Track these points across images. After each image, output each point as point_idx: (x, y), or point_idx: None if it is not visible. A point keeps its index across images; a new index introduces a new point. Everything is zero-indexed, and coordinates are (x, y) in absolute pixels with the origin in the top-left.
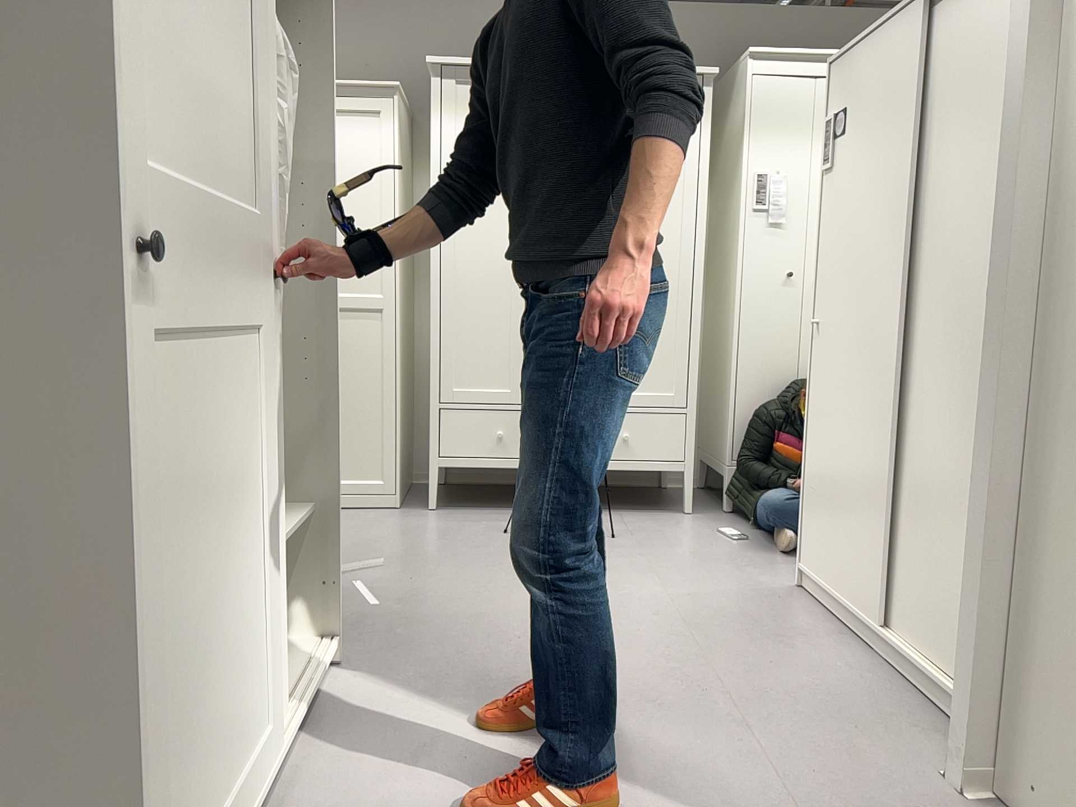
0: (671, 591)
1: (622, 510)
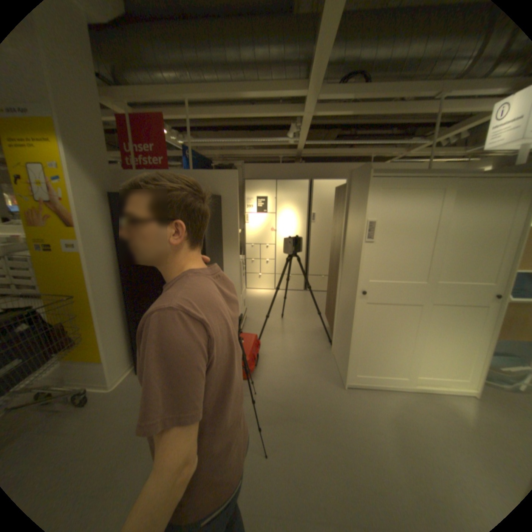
0: None
1: None
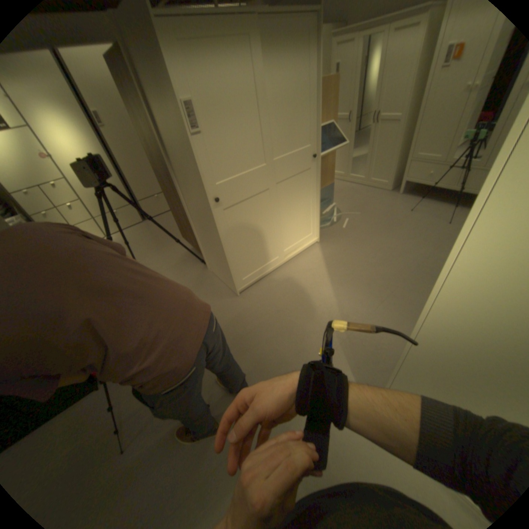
0: (435, 253)
1: None
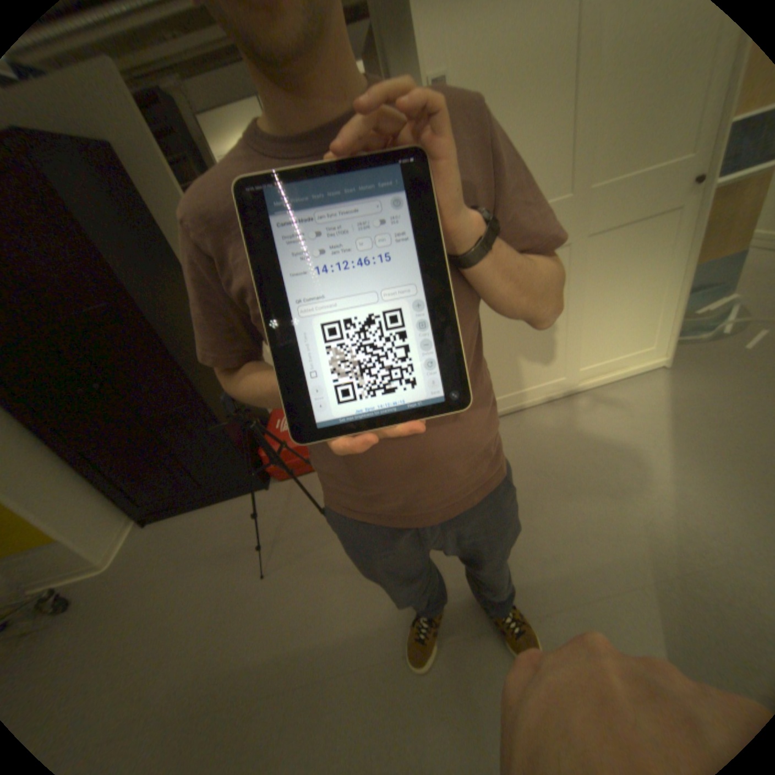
0: None
1: None
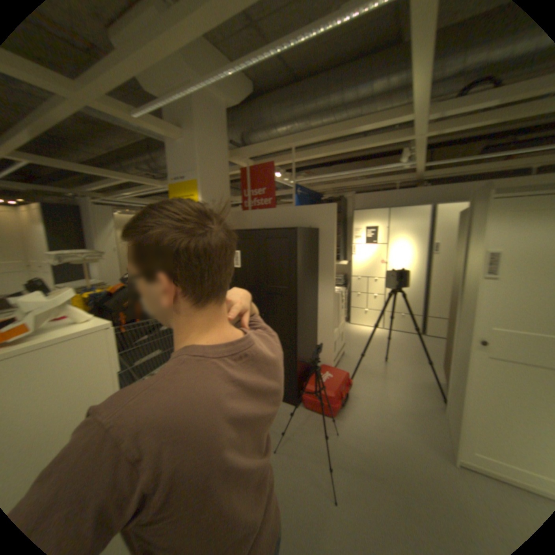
0: None
1: None
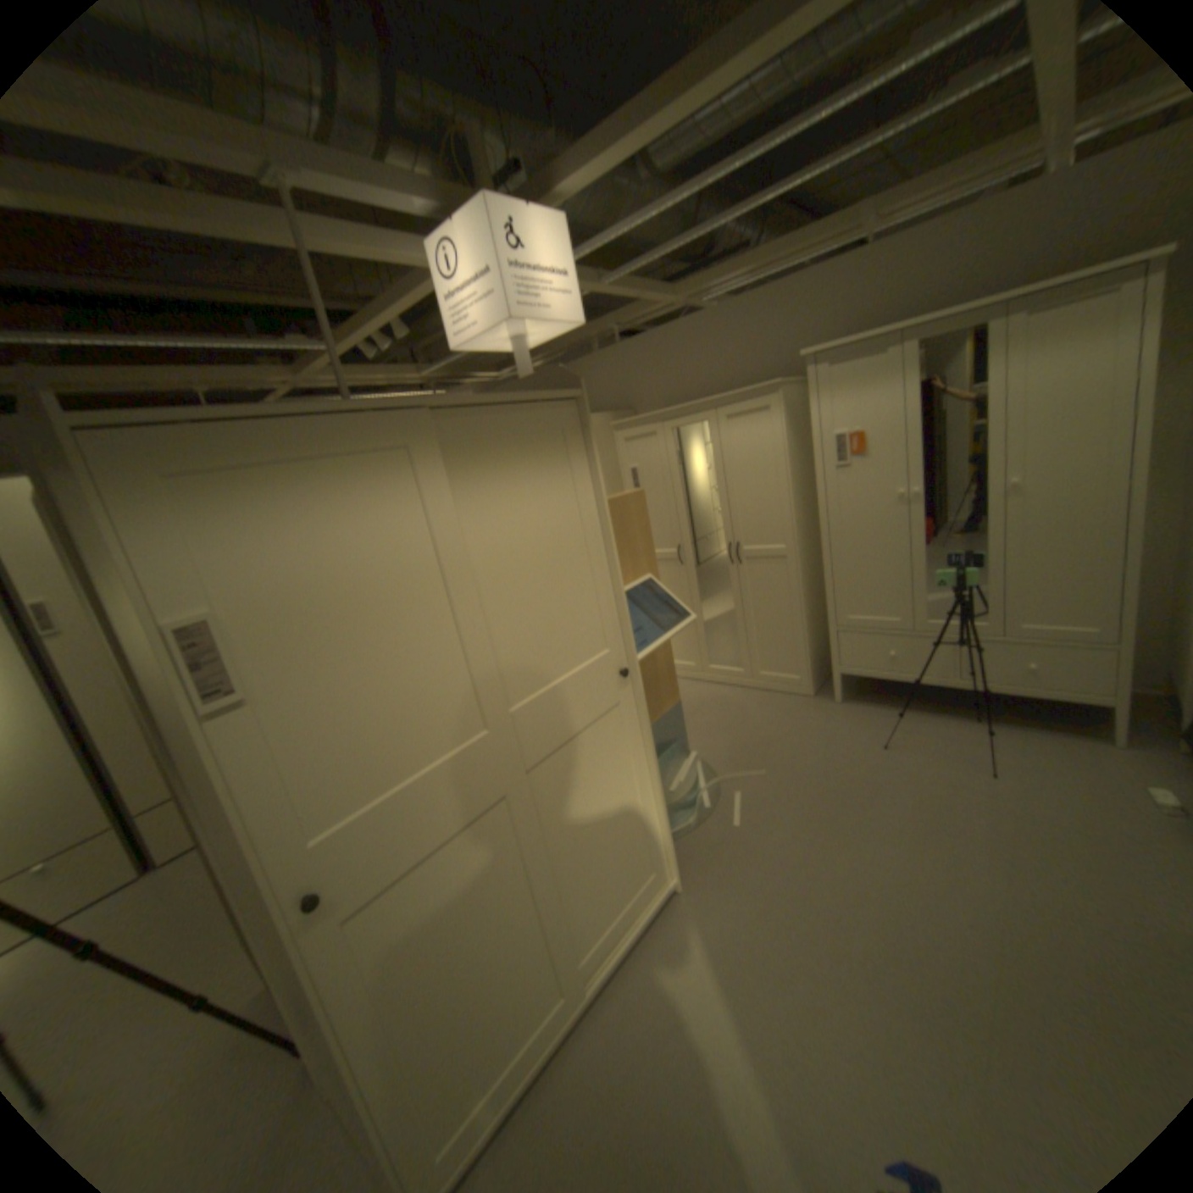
0: (1016, 889)
1: (1030, 731)
